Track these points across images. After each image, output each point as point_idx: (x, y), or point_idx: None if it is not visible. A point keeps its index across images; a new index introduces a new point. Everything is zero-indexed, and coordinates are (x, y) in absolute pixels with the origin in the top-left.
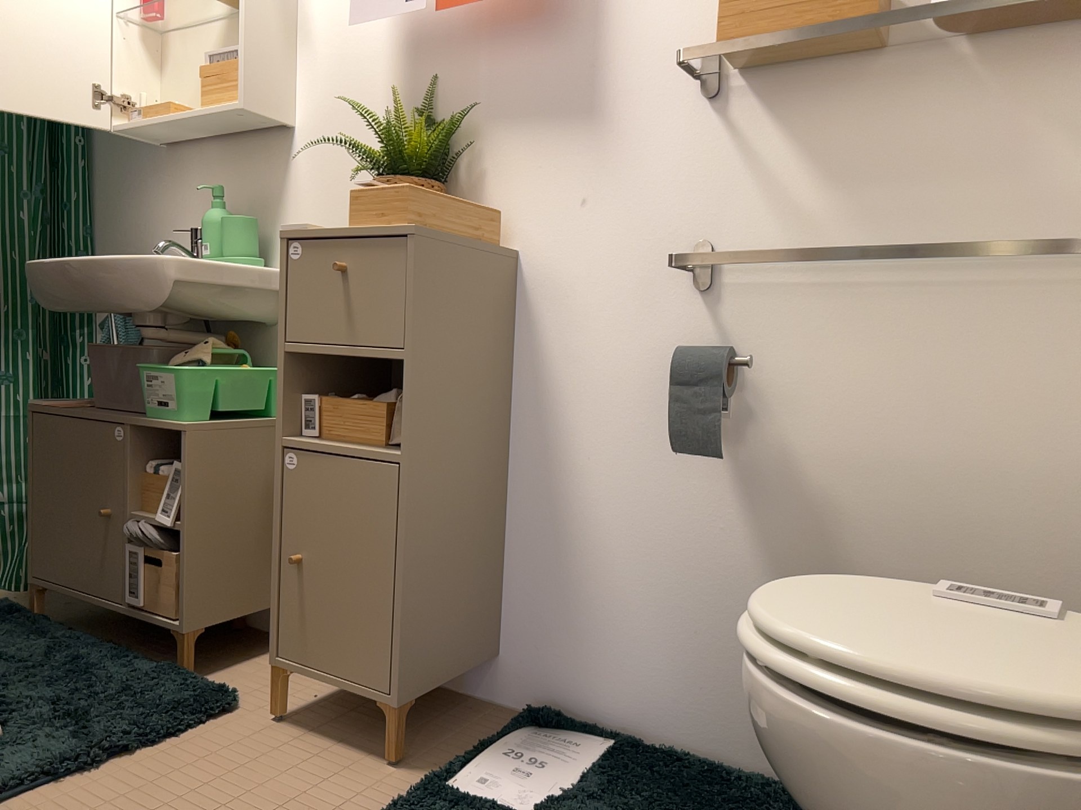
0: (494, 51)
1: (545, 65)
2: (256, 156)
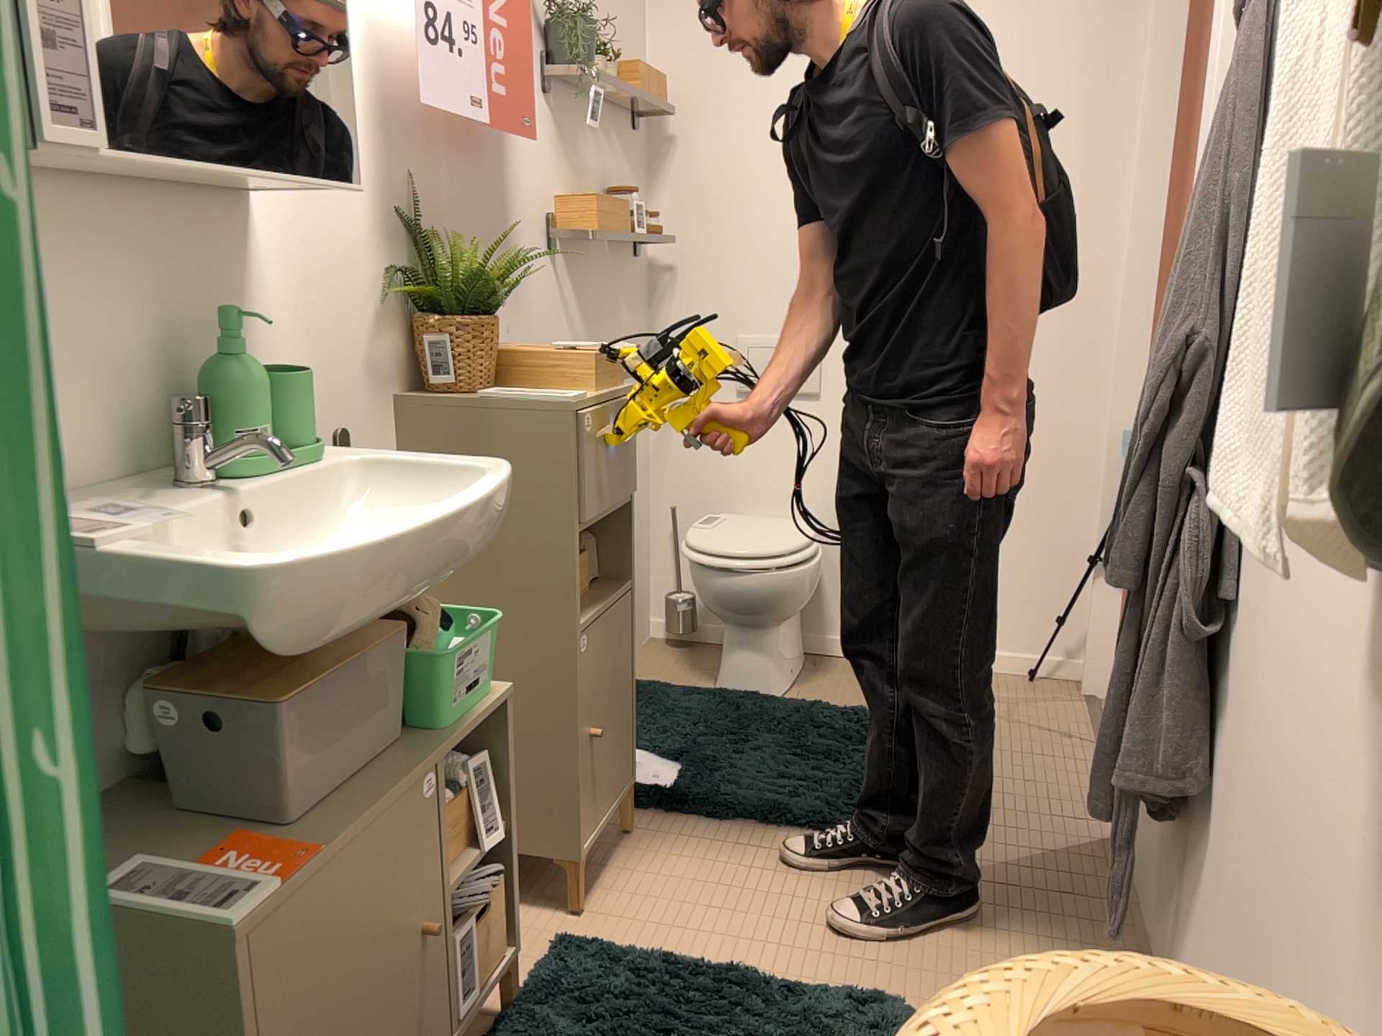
0: (452, 161)
1: (482, 191)
2: (176, 228)
